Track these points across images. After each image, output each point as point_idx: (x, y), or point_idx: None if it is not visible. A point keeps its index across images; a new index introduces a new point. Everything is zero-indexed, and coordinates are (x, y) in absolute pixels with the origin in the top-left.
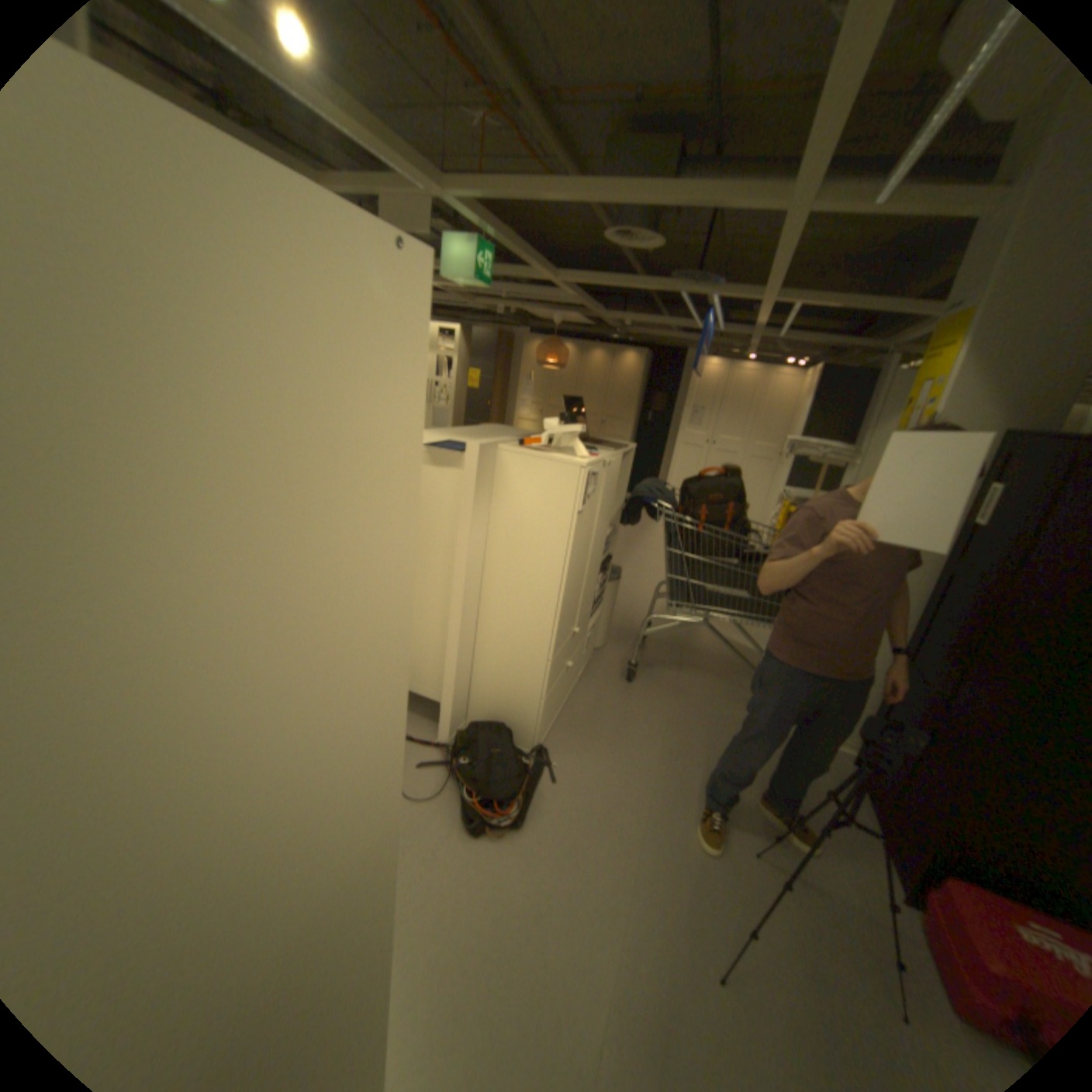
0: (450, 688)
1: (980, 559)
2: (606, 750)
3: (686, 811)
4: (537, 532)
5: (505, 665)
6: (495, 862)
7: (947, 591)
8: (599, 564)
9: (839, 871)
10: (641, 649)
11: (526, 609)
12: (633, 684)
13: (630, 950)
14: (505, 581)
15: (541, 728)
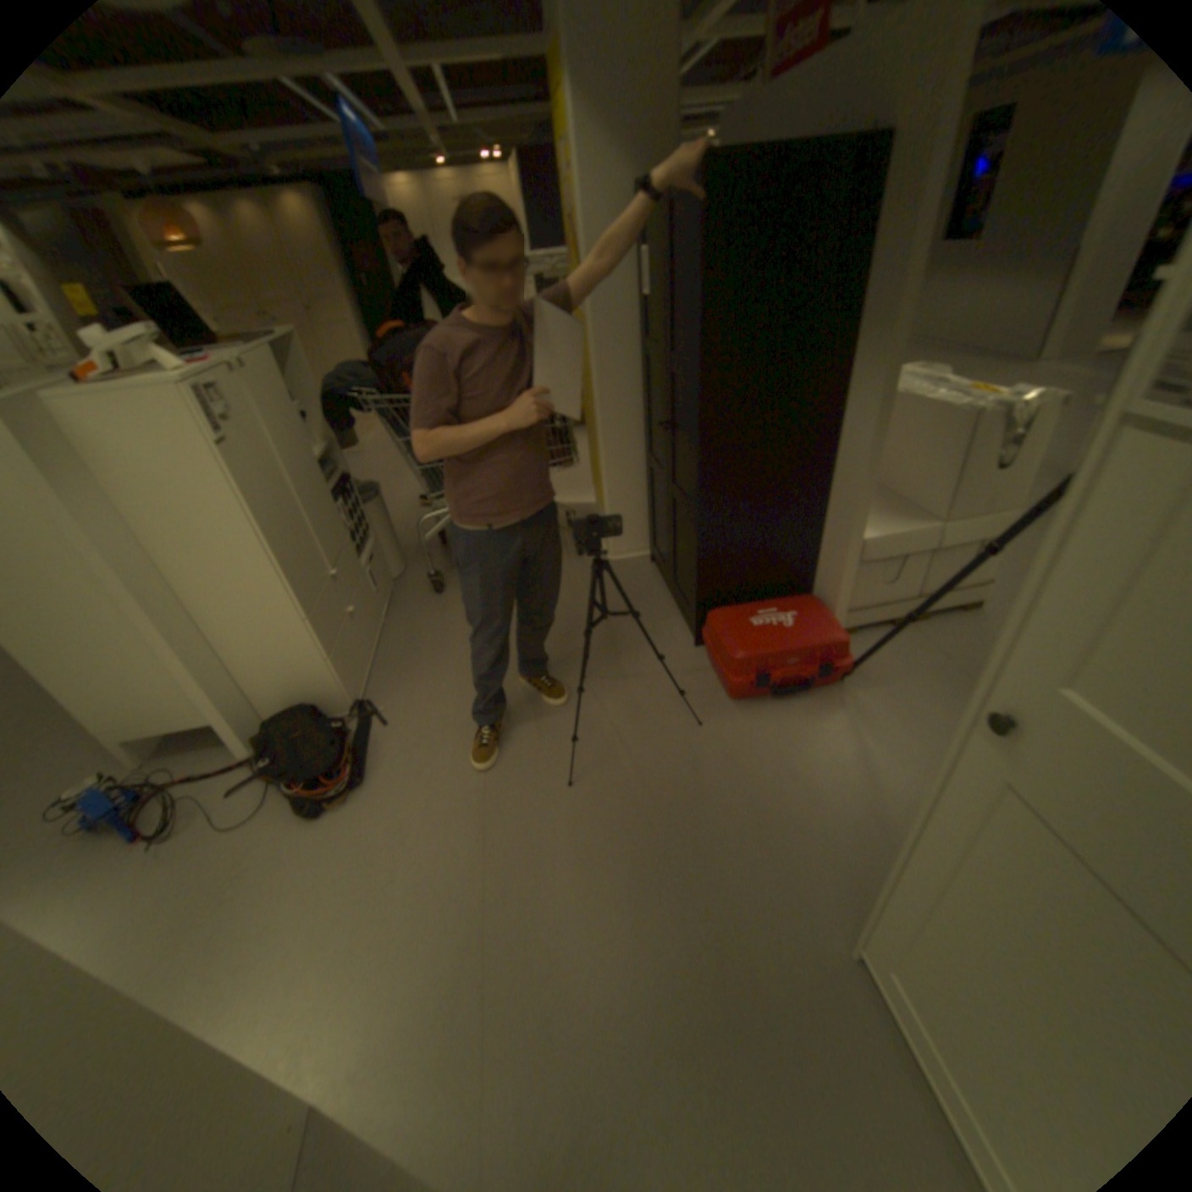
0: (206, 706)
1: (657, 332)
2: (430, 667)
3: (517, 677)
4: (180, 488)
5: (259, 650)
6: (344, 825)
7: (651, 374)
8: (329, 489)
9: (645, 651)
10: (444, 555)
11: (236, 582)
12: (443, 593)
13: (490, 810)
14: (188, 563)
15: (347, 686)
